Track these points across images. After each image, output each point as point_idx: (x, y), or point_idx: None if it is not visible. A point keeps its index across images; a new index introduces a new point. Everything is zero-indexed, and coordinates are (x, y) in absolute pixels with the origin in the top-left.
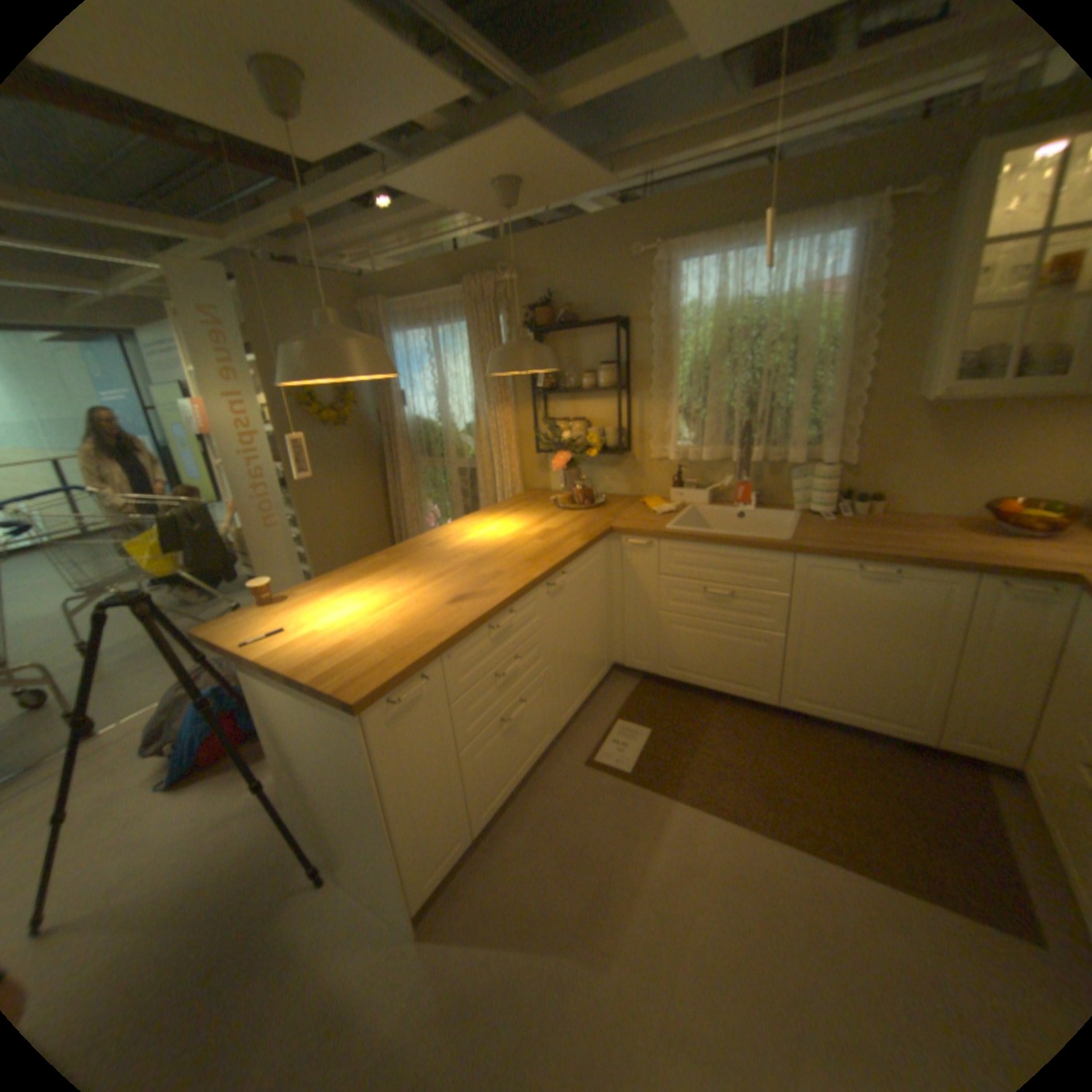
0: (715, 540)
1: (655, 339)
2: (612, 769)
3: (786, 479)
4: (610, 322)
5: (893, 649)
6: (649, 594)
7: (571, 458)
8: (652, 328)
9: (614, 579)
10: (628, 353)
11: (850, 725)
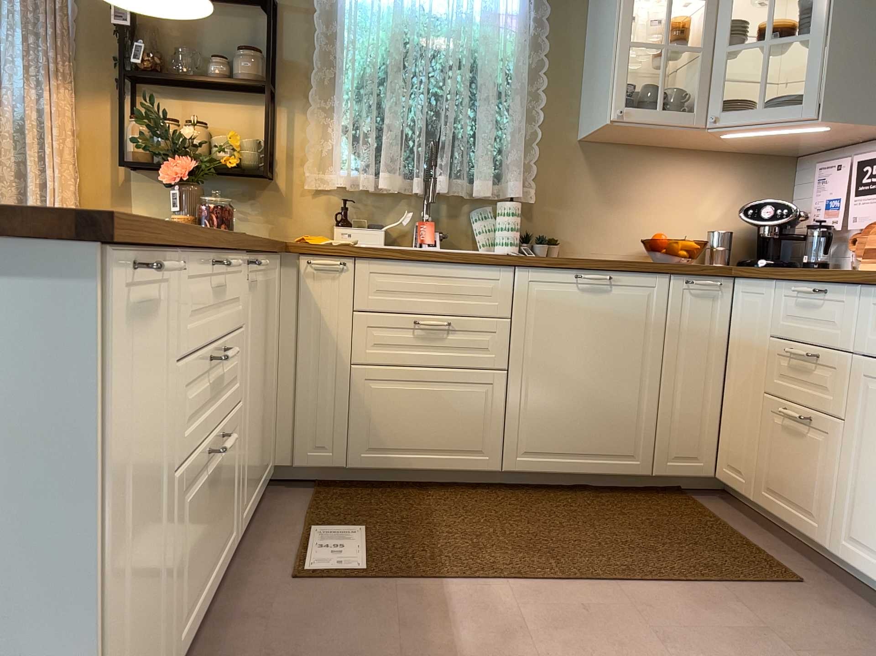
0: (429, 253)
1: (319, 35)
2: (335, 573)
3: (465, 221)
4: (253, 5)
5: (610, 367)
6: (336, 342)
7: (198, 165)
8: (316, 20)
9: (282, 326)
10: (277, 49)
11: (576, 473)
